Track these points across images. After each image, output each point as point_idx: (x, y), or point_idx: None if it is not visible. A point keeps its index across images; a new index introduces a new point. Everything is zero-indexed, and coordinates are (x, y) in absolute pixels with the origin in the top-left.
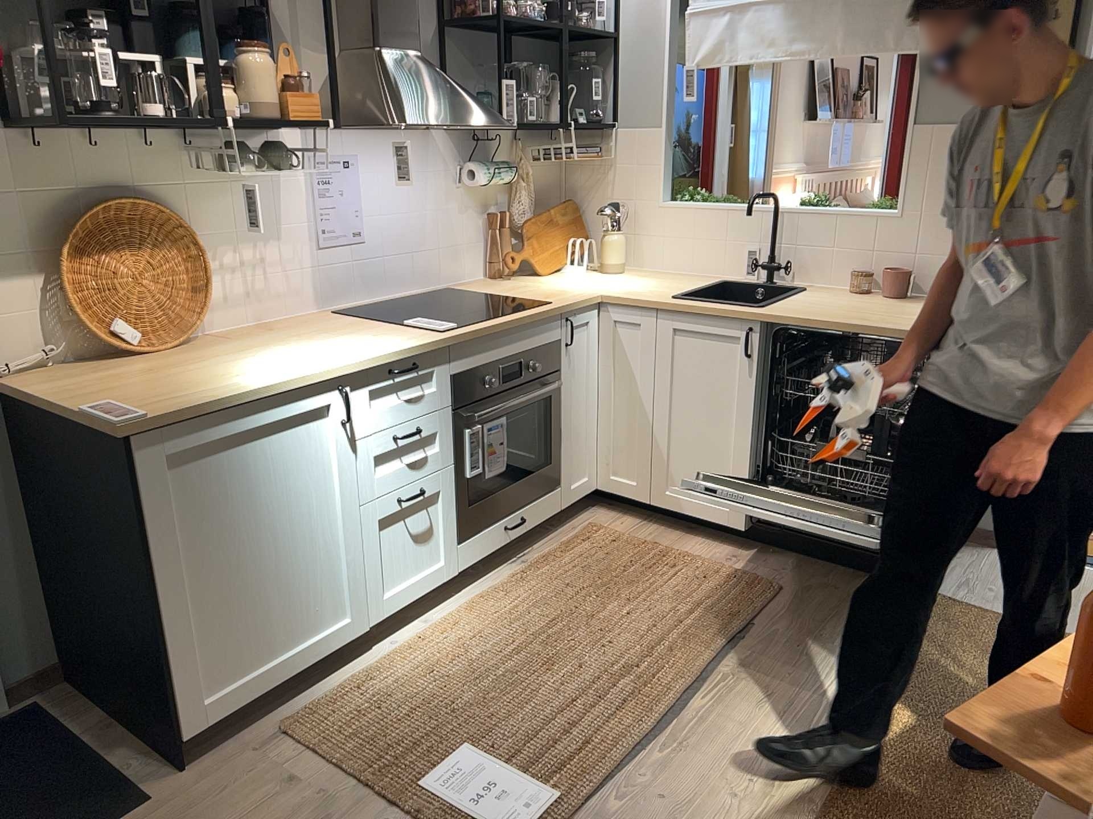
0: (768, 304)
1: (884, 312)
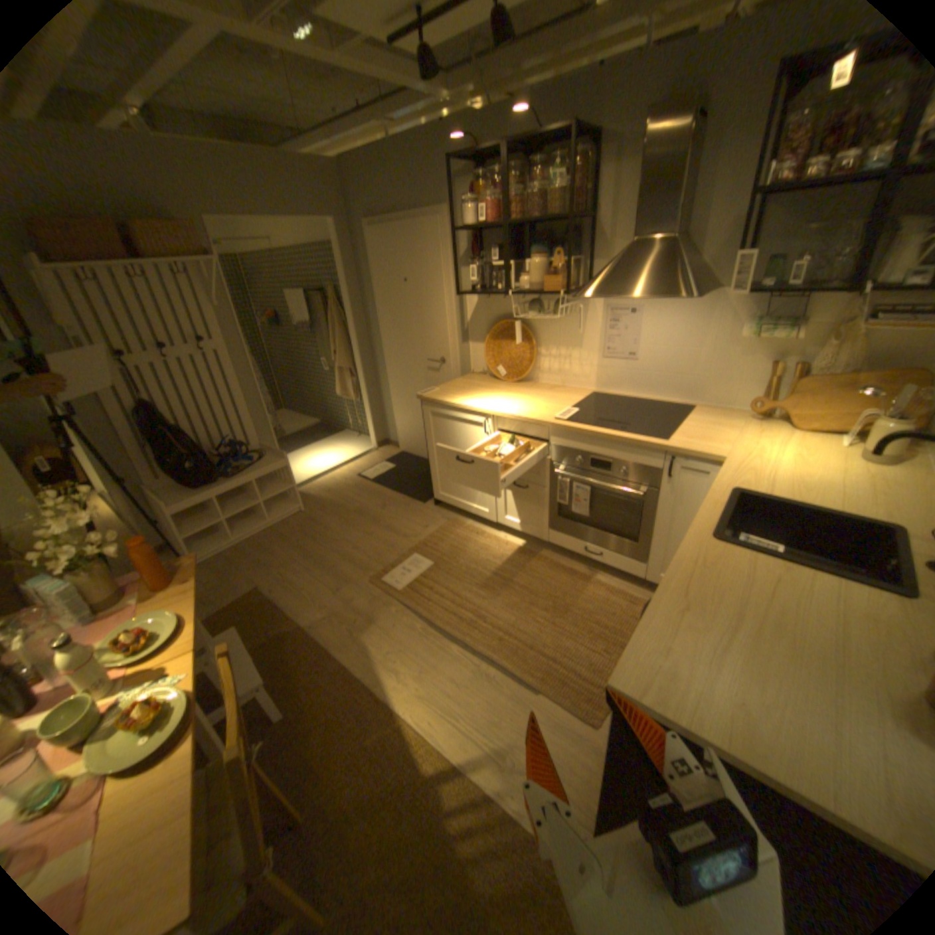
0: (729, 543)
1: (760, 647)
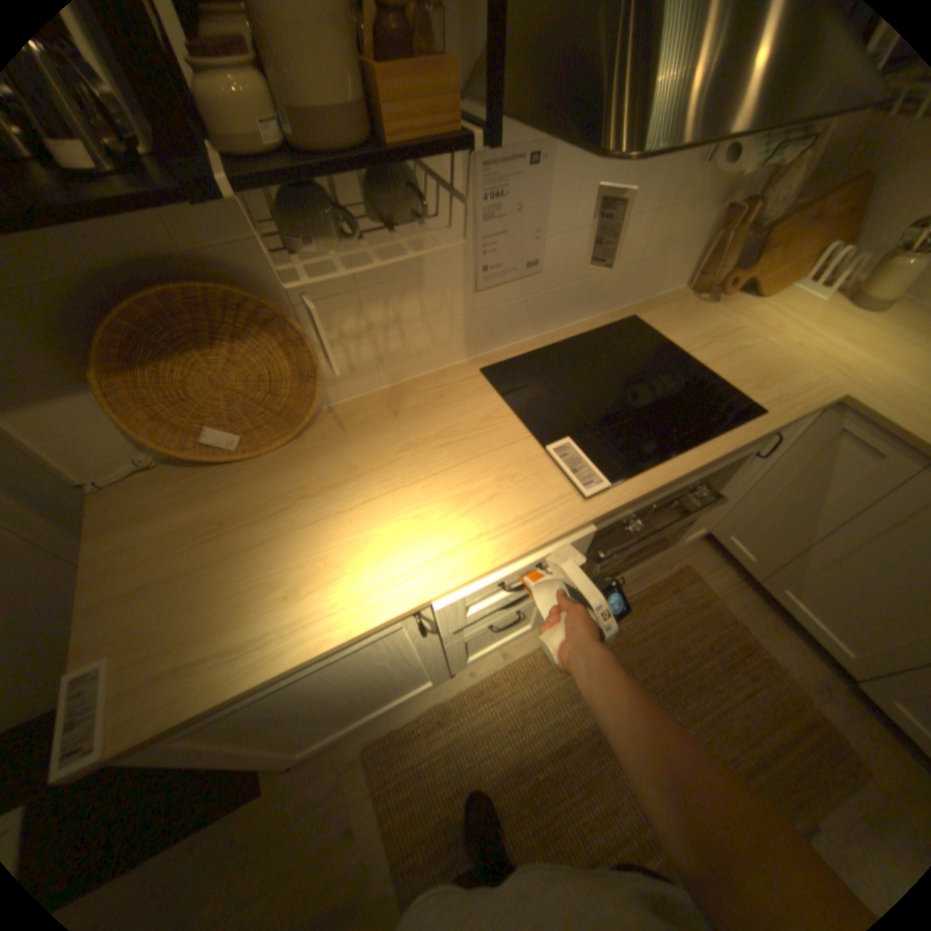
0: None
1: None
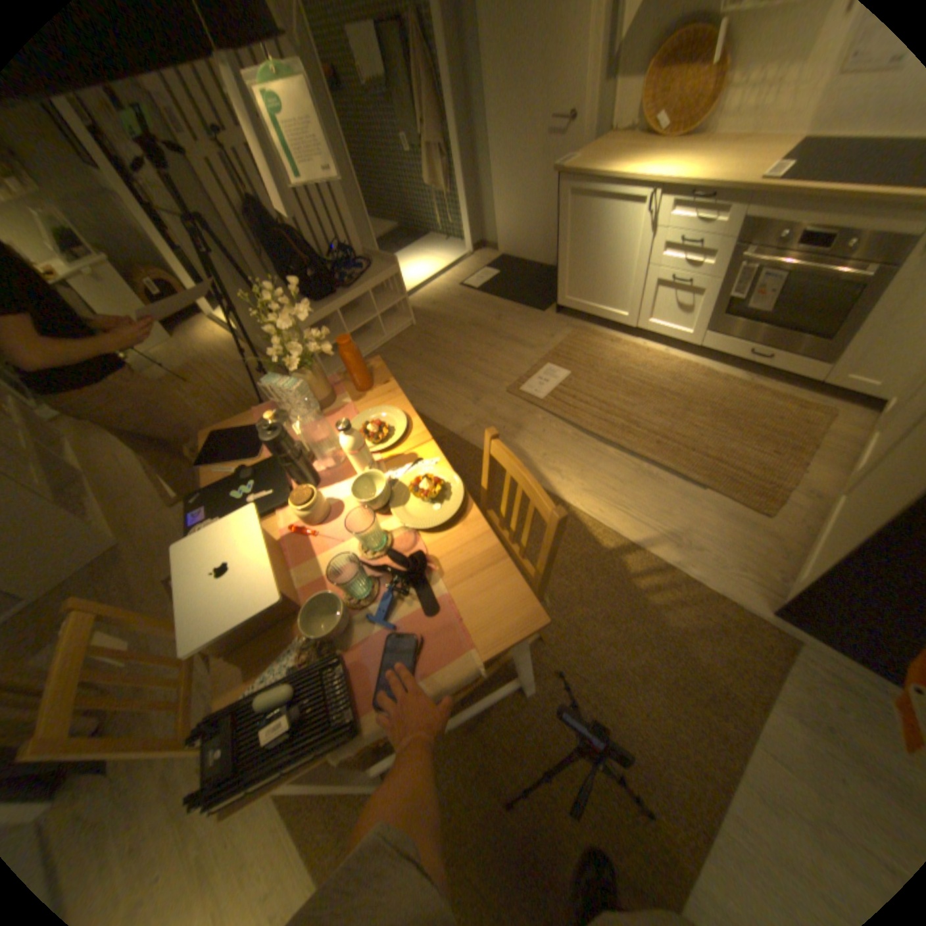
0: None
1: None
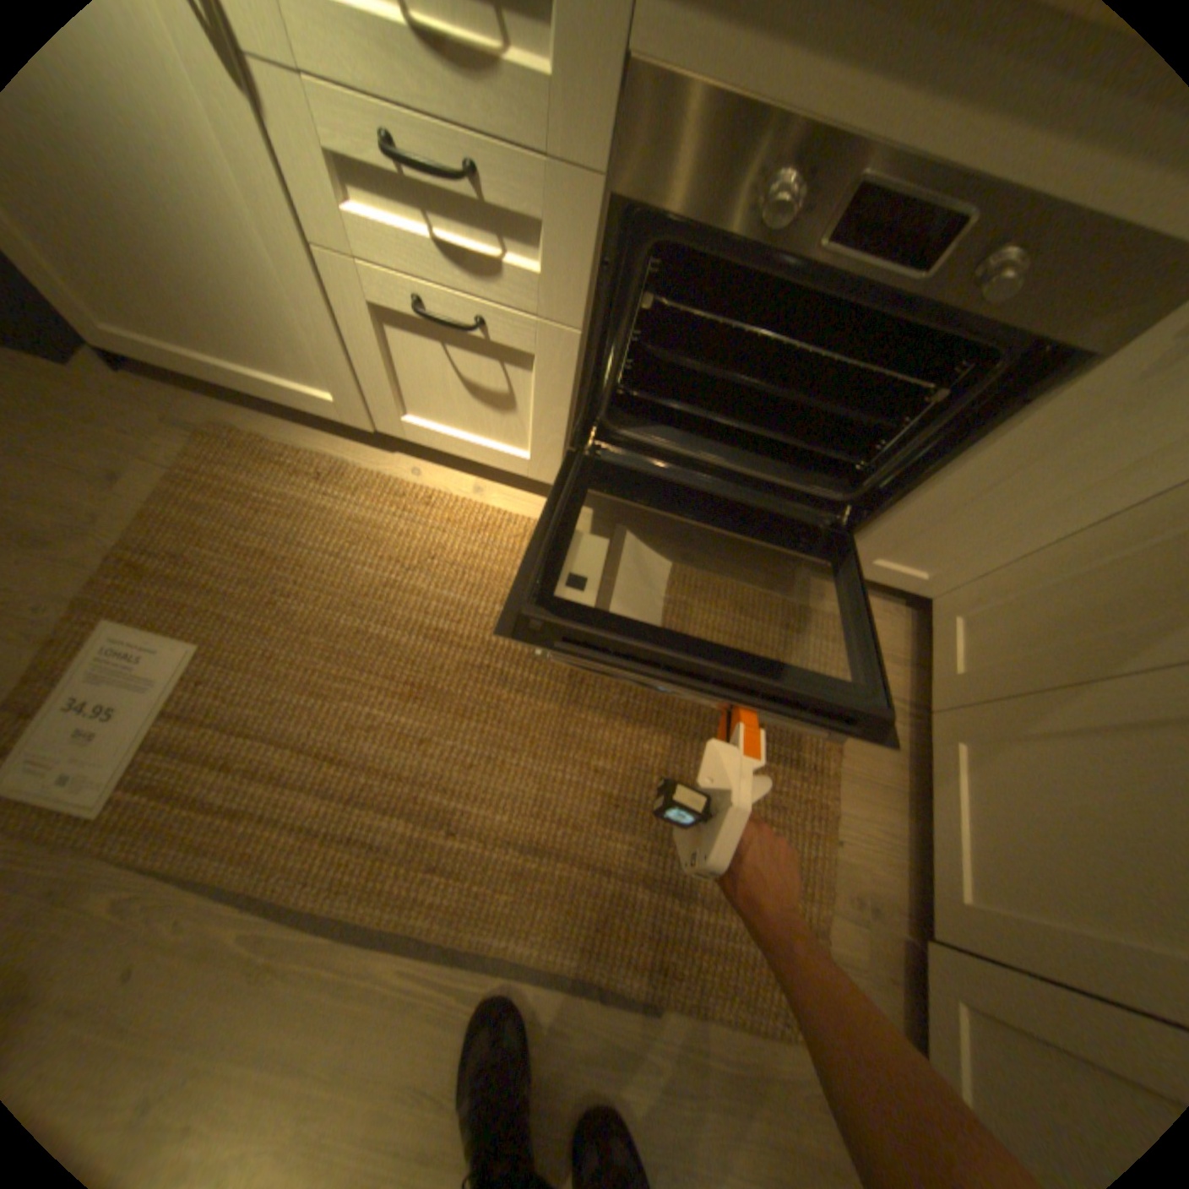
0: None
1: None
